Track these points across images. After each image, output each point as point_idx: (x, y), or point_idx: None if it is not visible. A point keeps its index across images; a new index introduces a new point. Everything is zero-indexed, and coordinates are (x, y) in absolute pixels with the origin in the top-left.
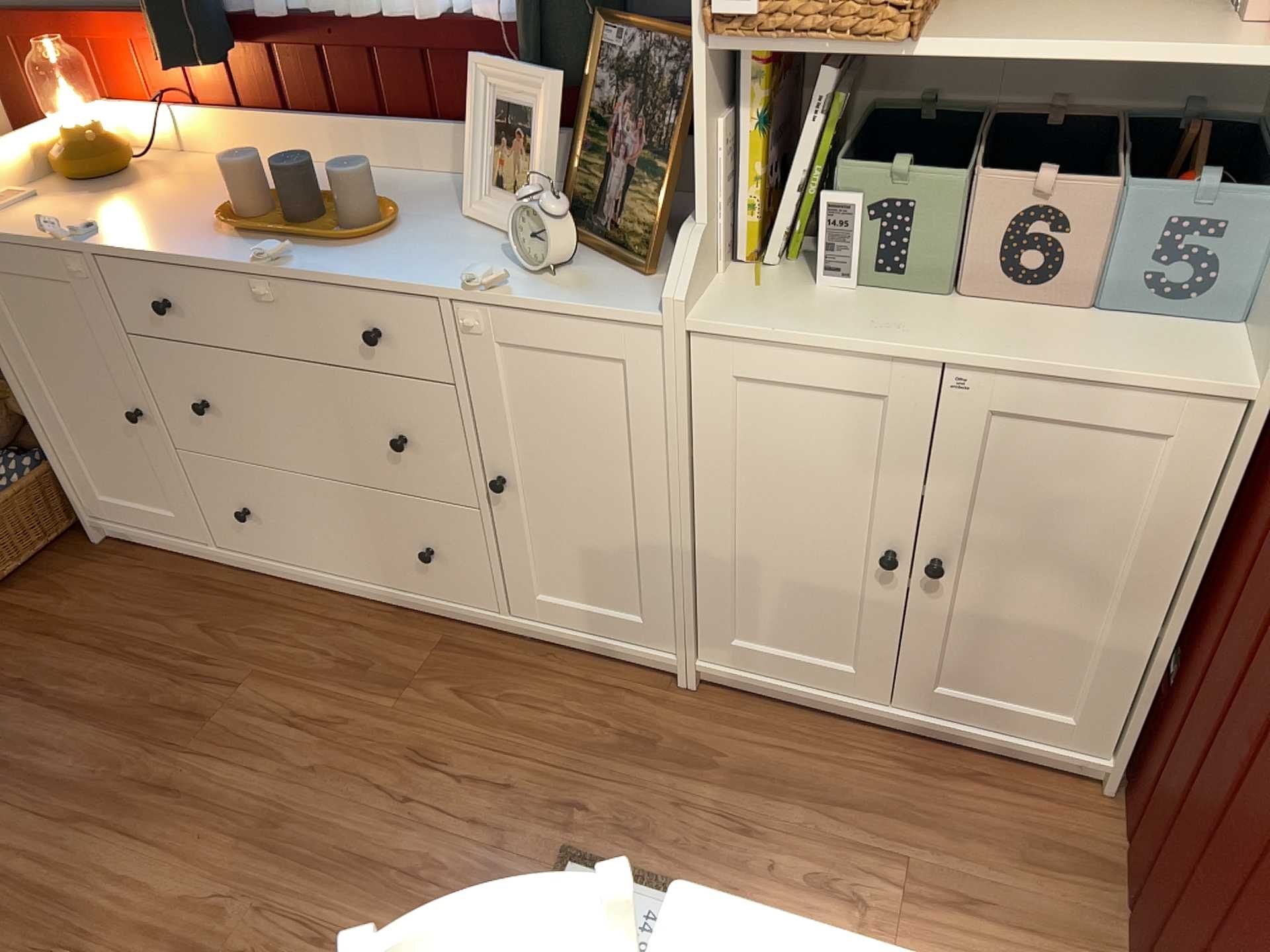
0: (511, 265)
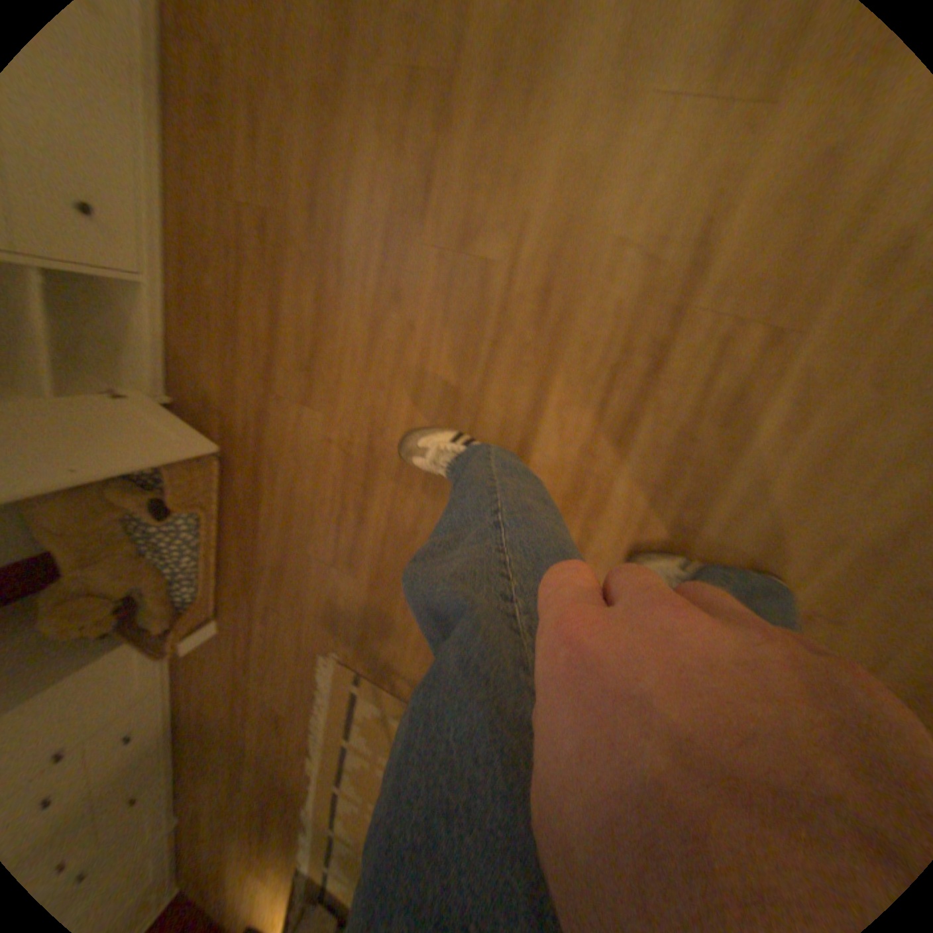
0: None
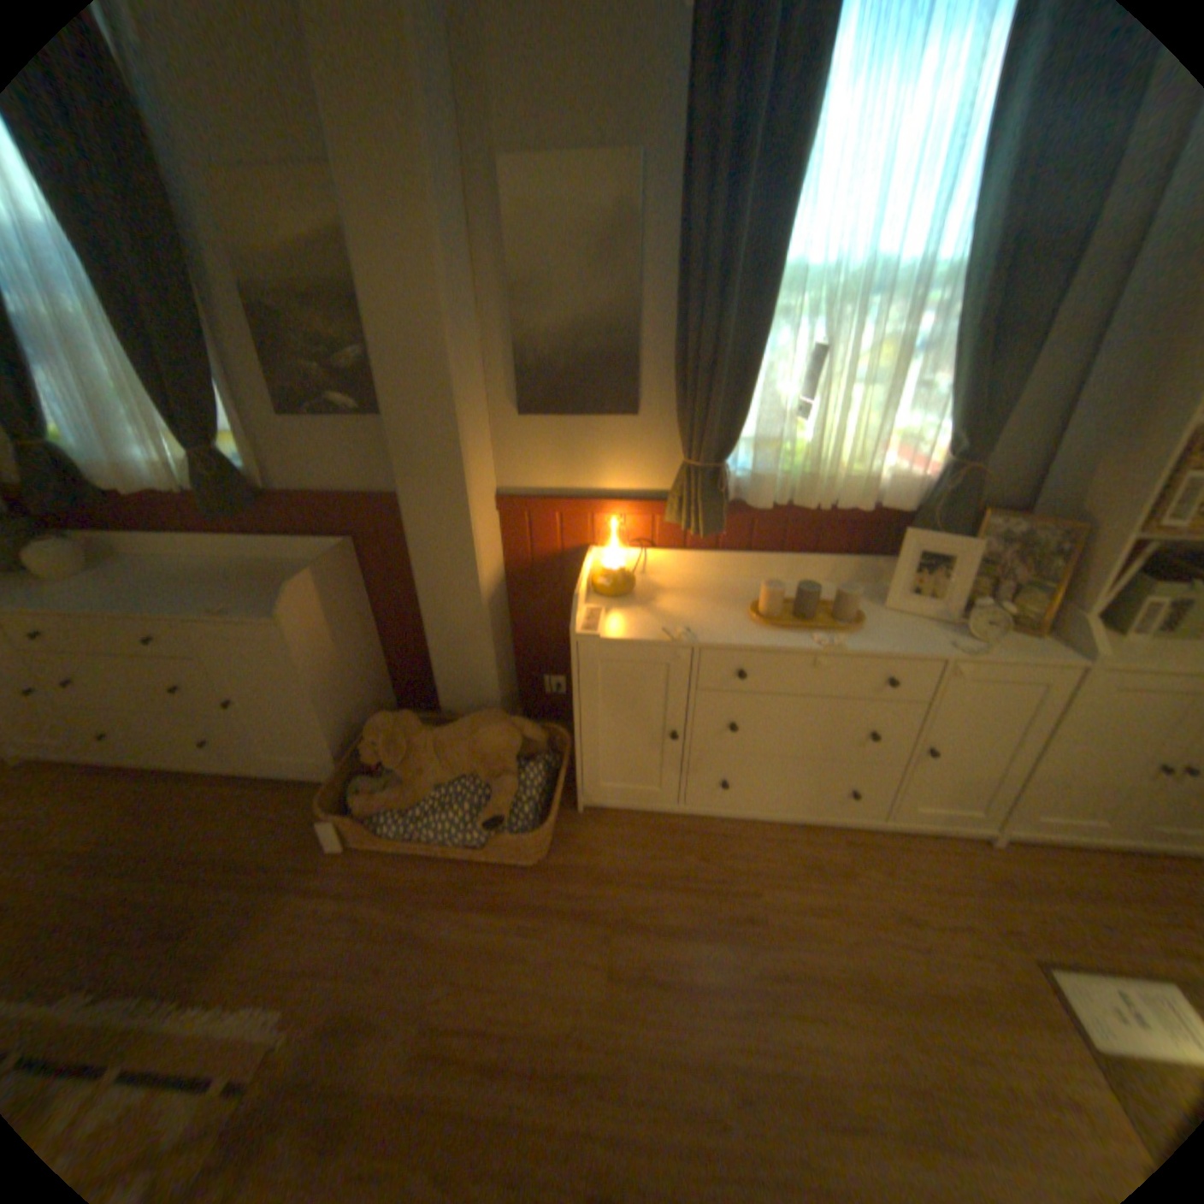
0: (958, 635)
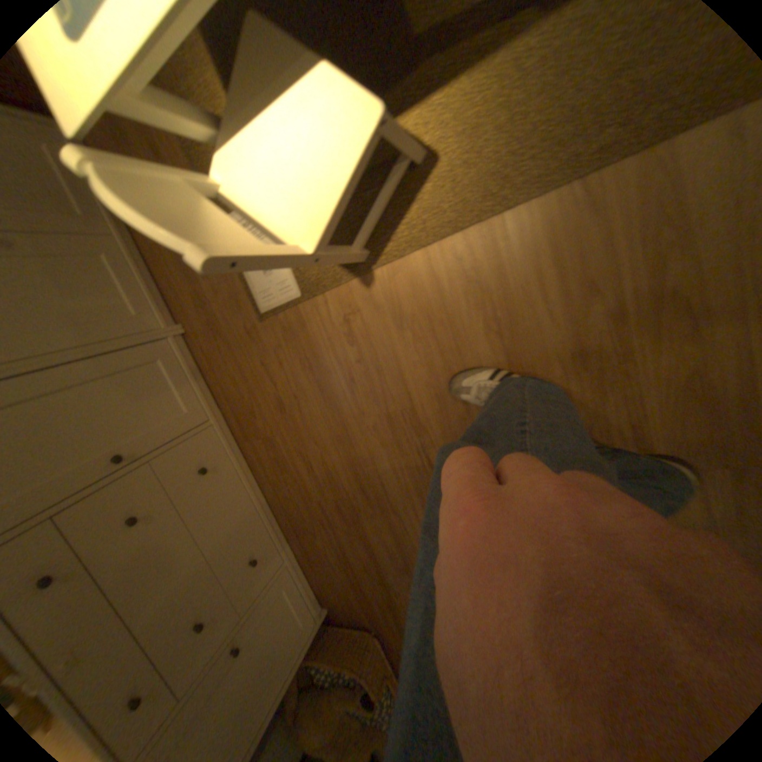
0: None
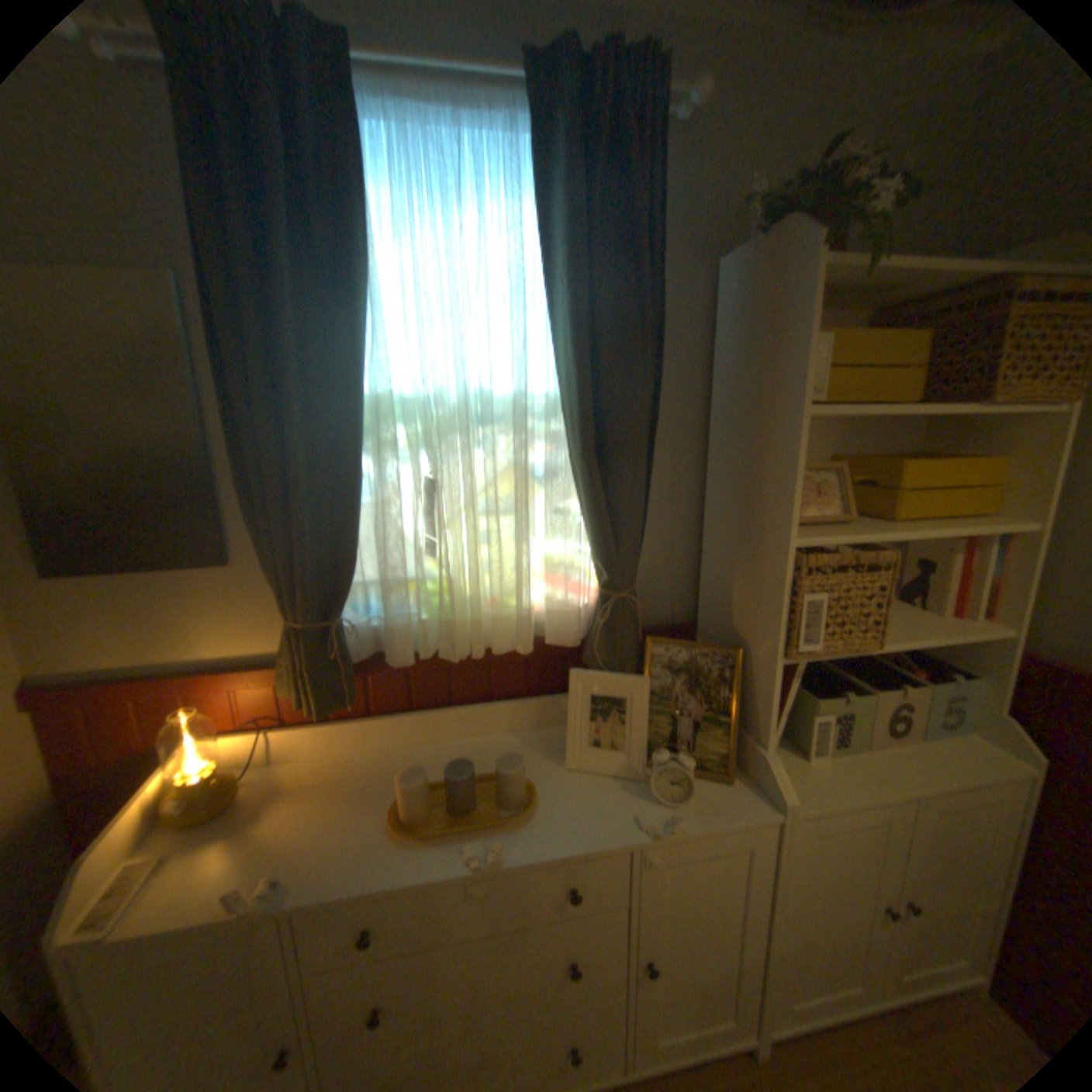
0: (644, 801)
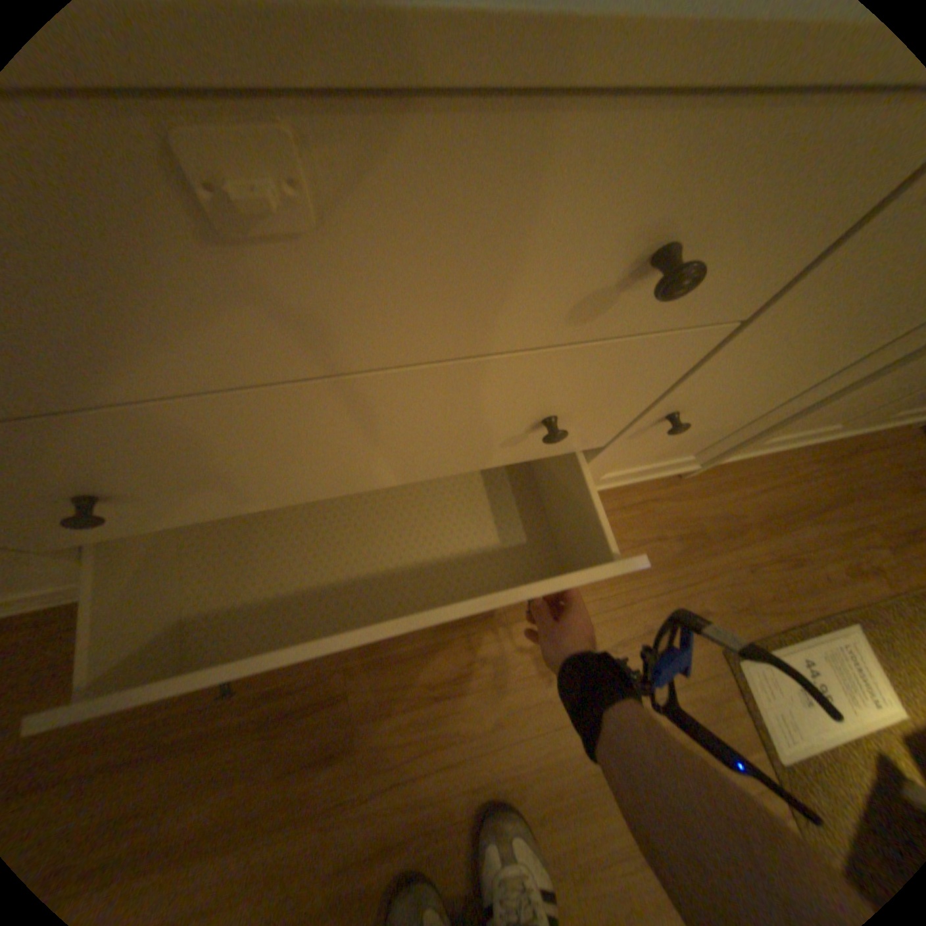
0: None
